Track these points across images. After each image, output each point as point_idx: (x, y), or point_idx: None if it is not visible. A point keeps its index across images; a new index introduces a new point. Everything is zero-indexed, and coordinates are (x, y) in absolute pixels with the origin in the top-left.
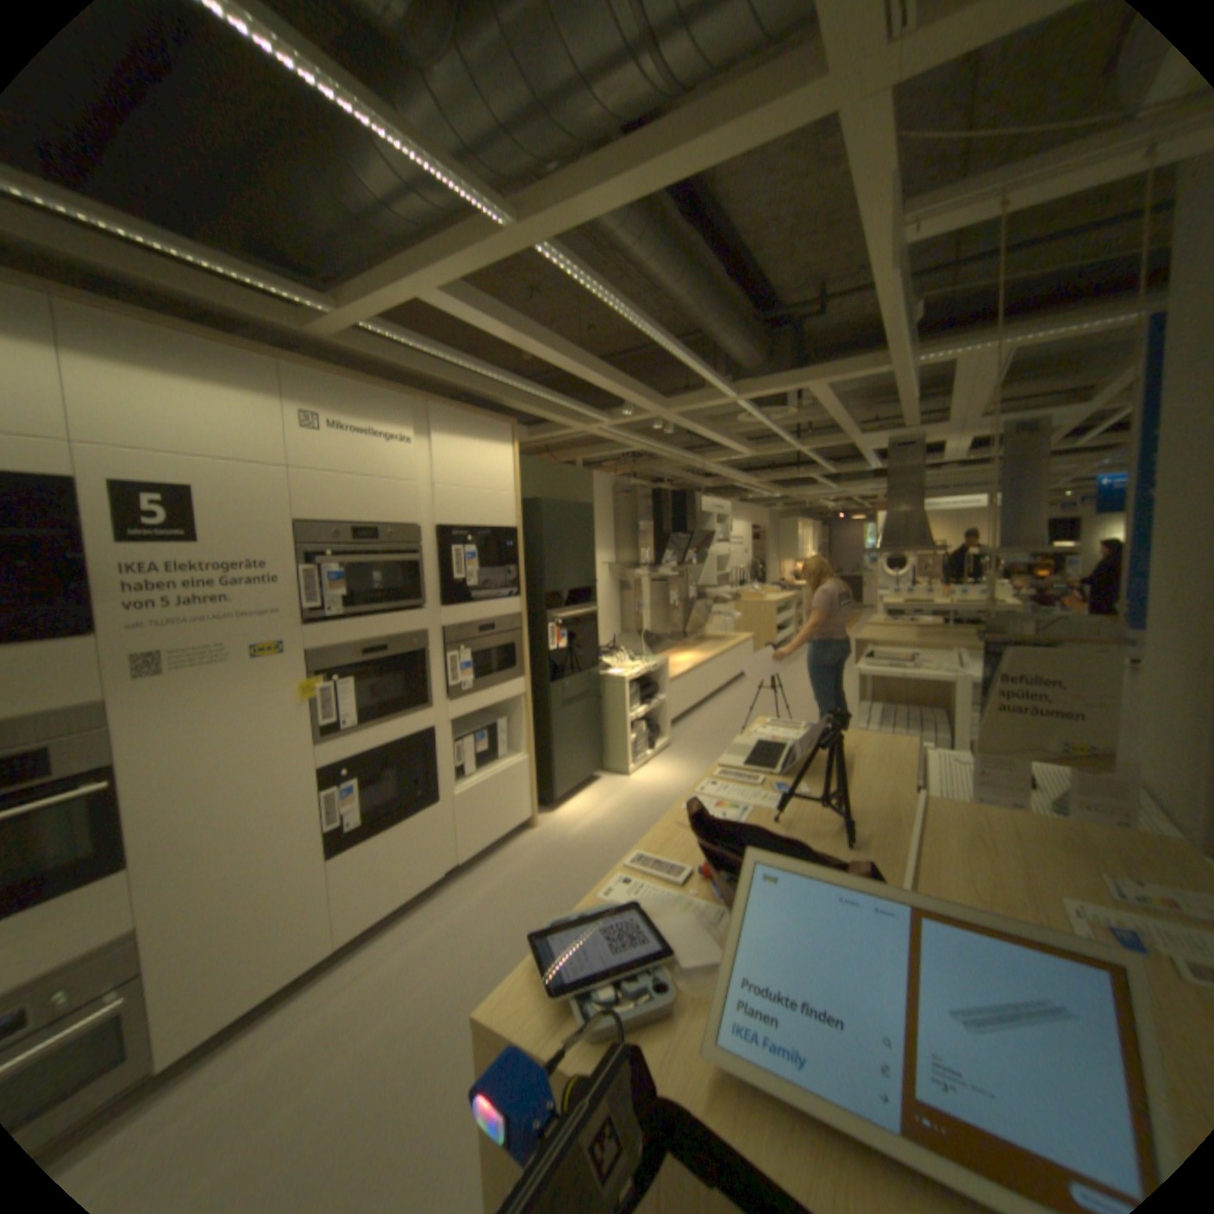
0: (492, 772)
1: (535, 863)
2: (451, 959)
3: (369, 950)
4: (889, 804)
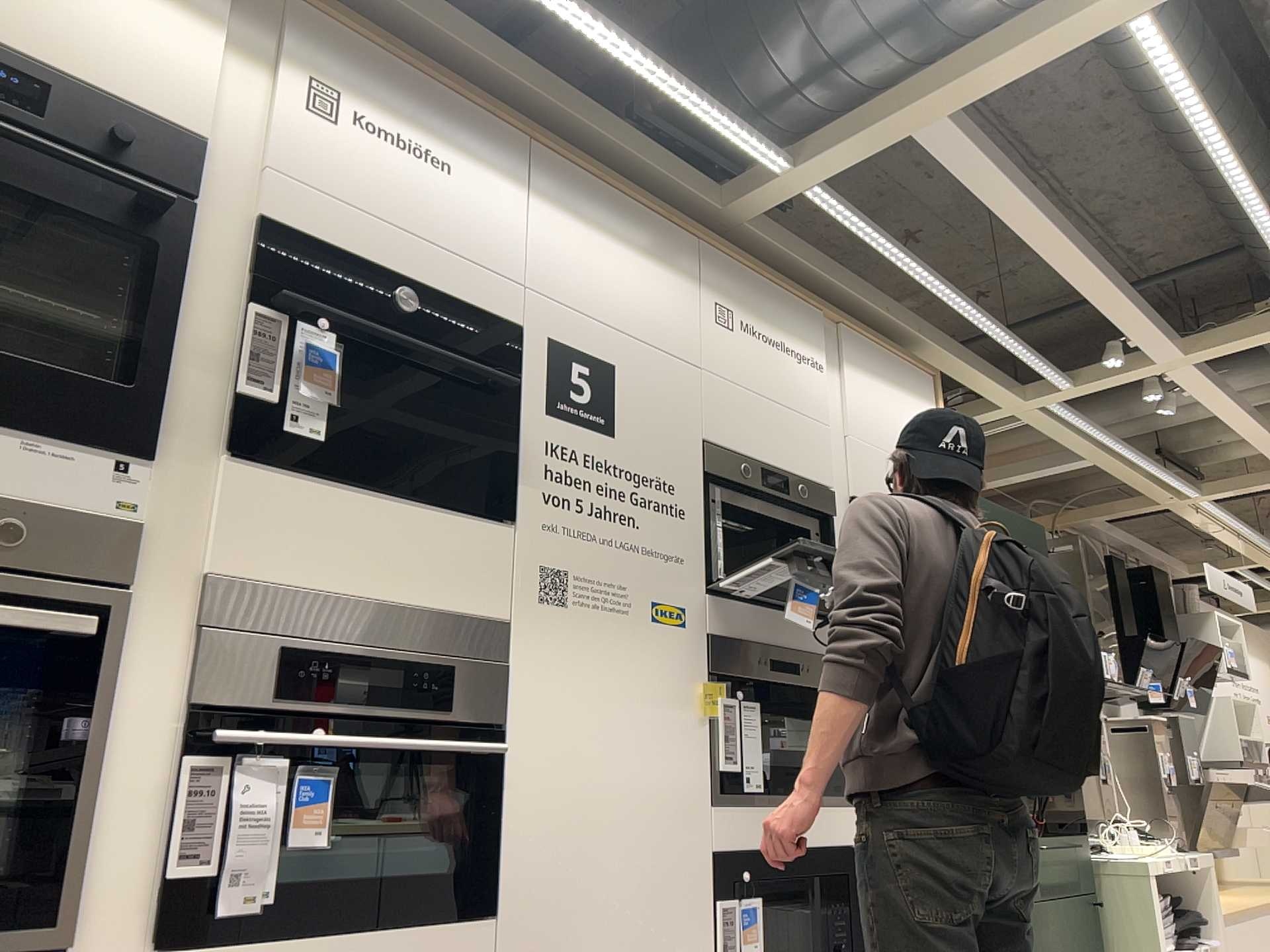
0: None
1: None
2: None
3: None
4: None
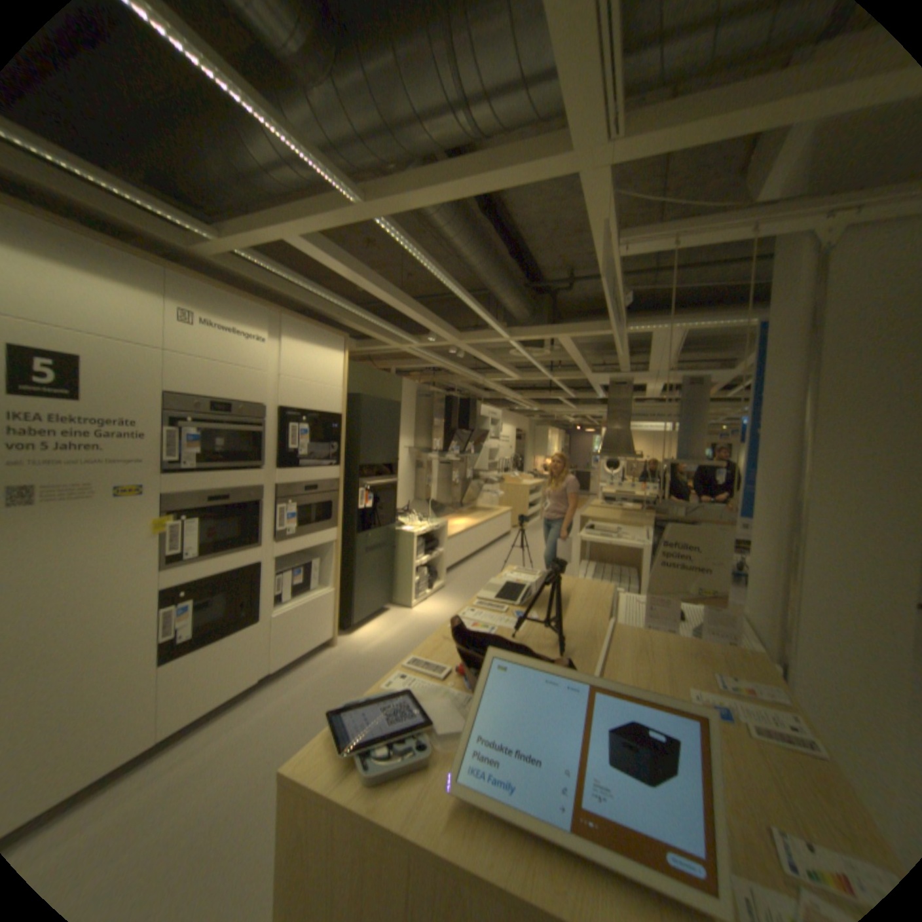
0: (304, 601)
1: (332, 674)
2: (257, 749)
3: (187, 743)
4: (590, 628)
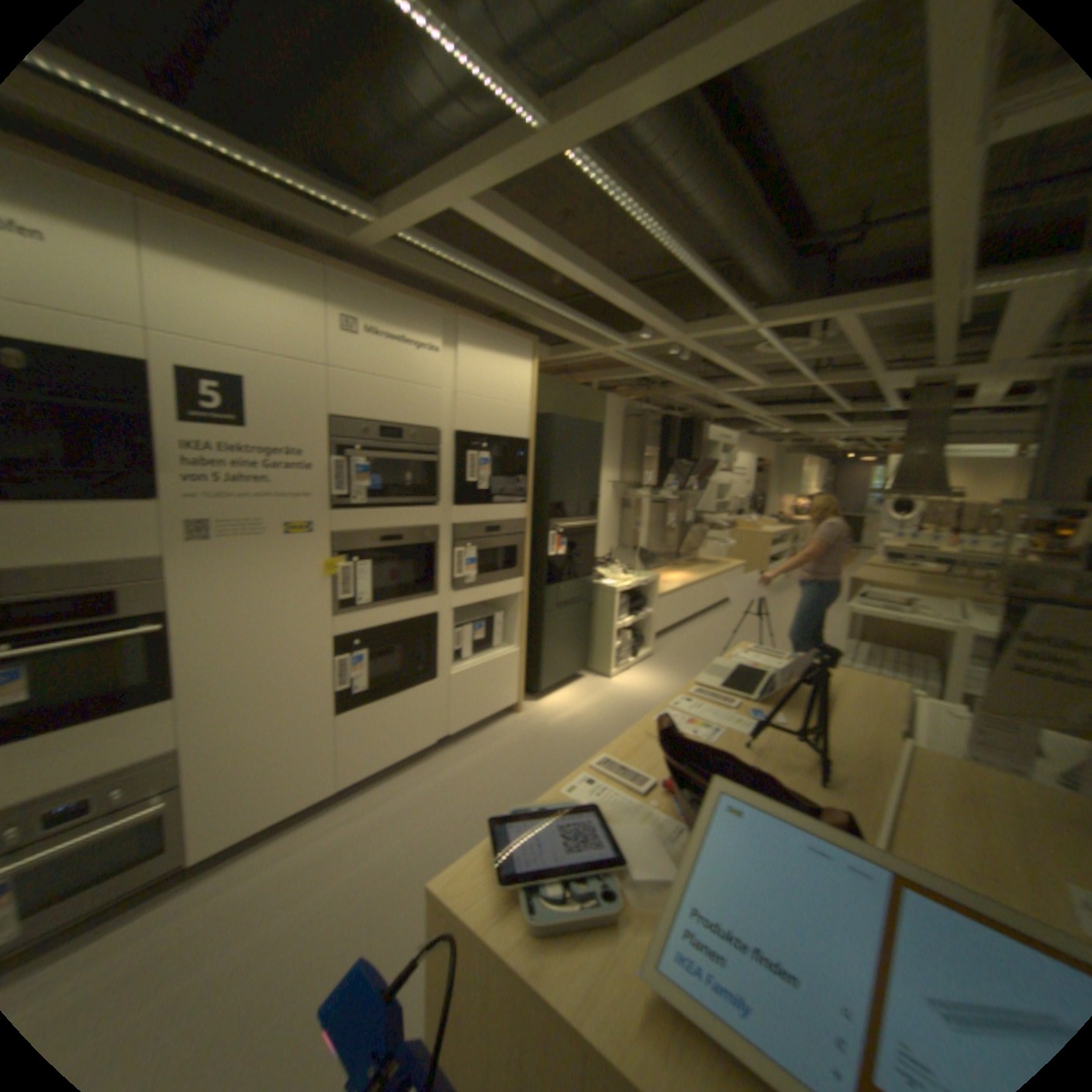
0: (489, 658)
1: (518, 743)
2: (436, 815)
3: (370, 795)
4: (873, 748)
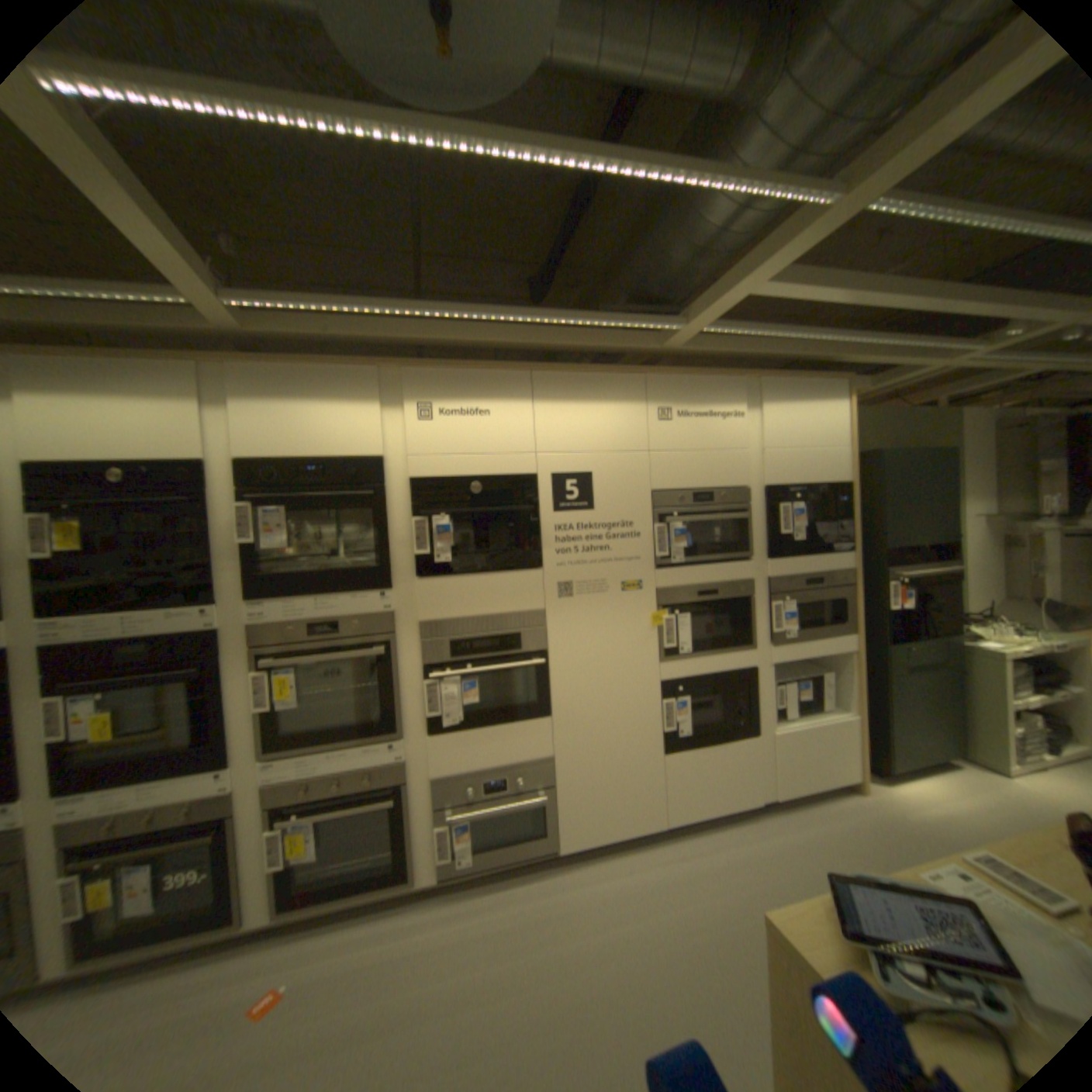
0: (818, 724)
1: (865, 832)
2: (766, 884)
3: (696, 842)
4: None
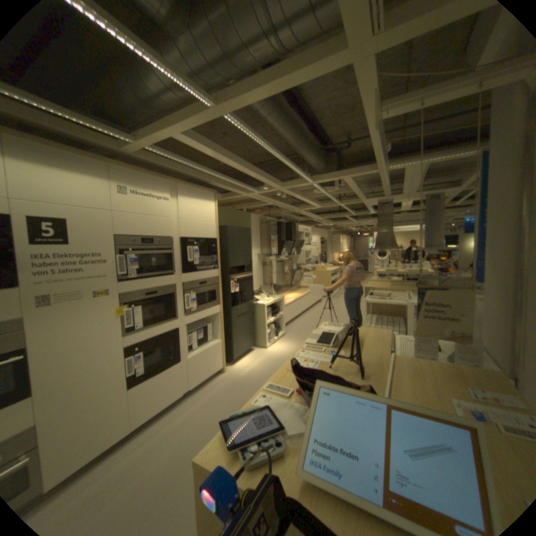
0: (205, 348)
1: (224, 389)
2: (185, 434)
3: (147, 431)
4: (379, 359)
